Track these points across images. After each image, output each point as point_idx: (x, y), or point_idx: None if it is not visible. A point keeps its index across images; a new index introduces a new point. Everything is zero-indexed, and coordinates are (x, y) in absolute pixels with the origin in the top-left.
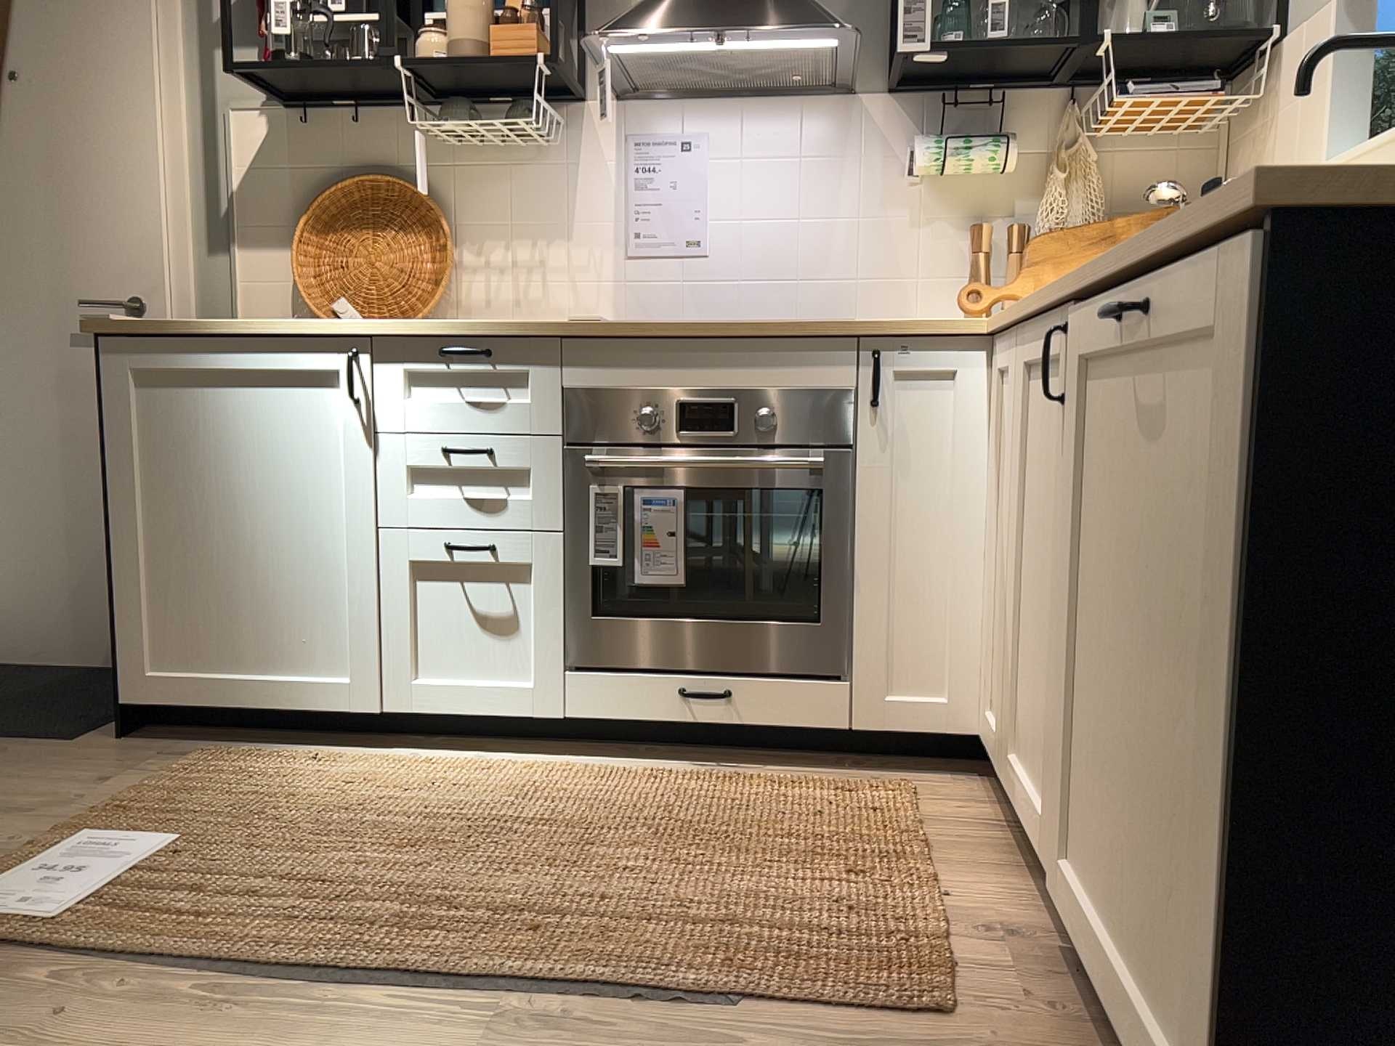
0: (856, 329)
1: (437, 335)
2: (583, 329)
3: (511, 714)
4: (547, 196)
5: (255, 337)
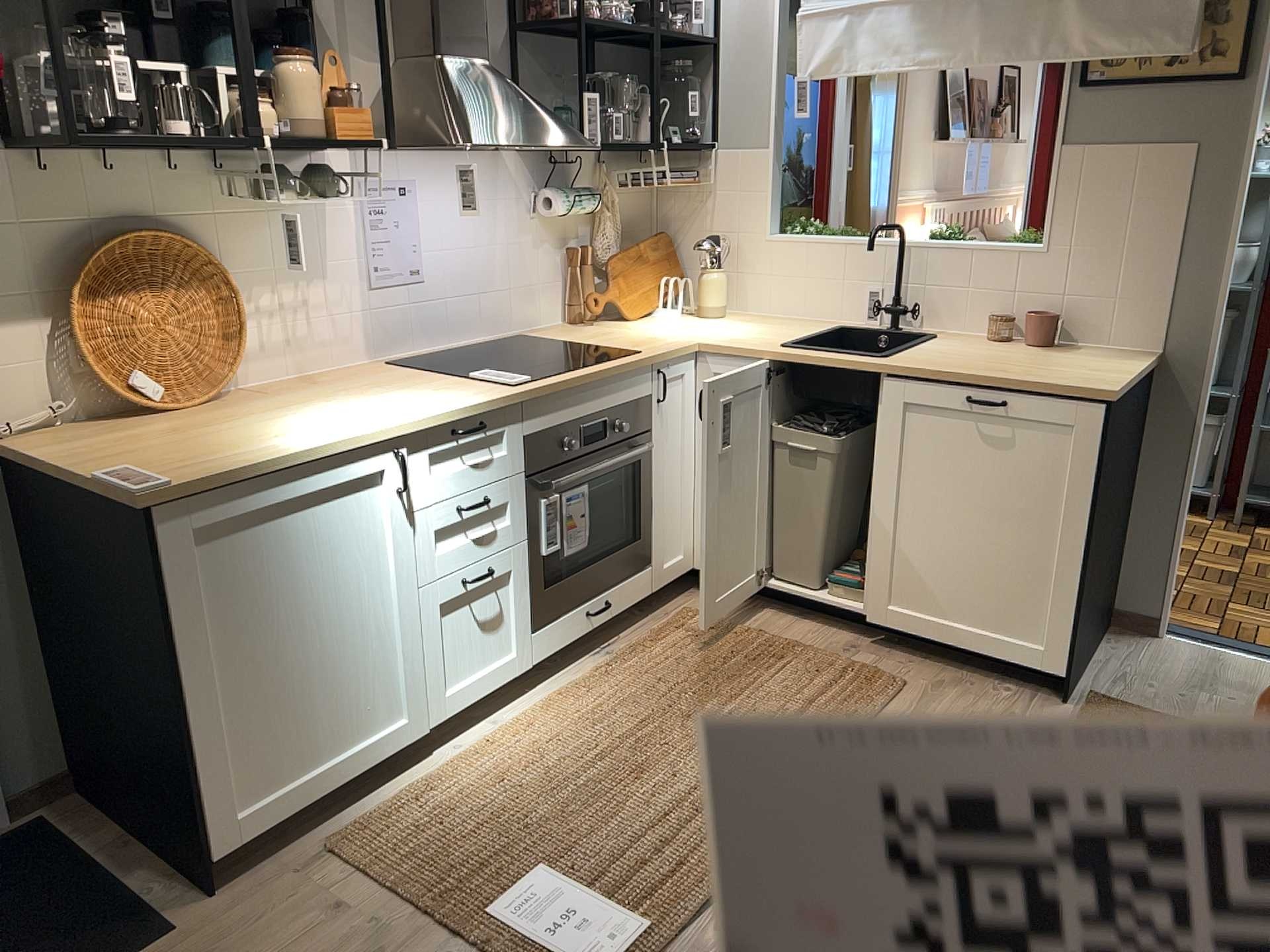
0: (655, 359)
1: (452, 420)
2: (538, 392)
3: (506, 681)
4: (305, 241)
5: (310, 461)
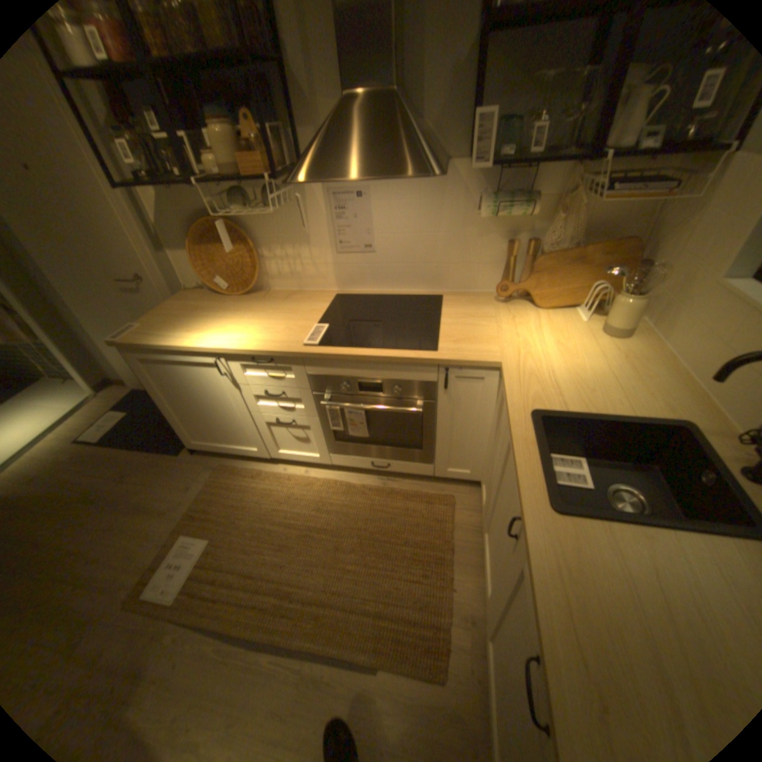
0: (434, 362)
1: (248, 353)
2: (310, 355)
3: (312, 461)
4: (295, 222)
5: (174, 349)
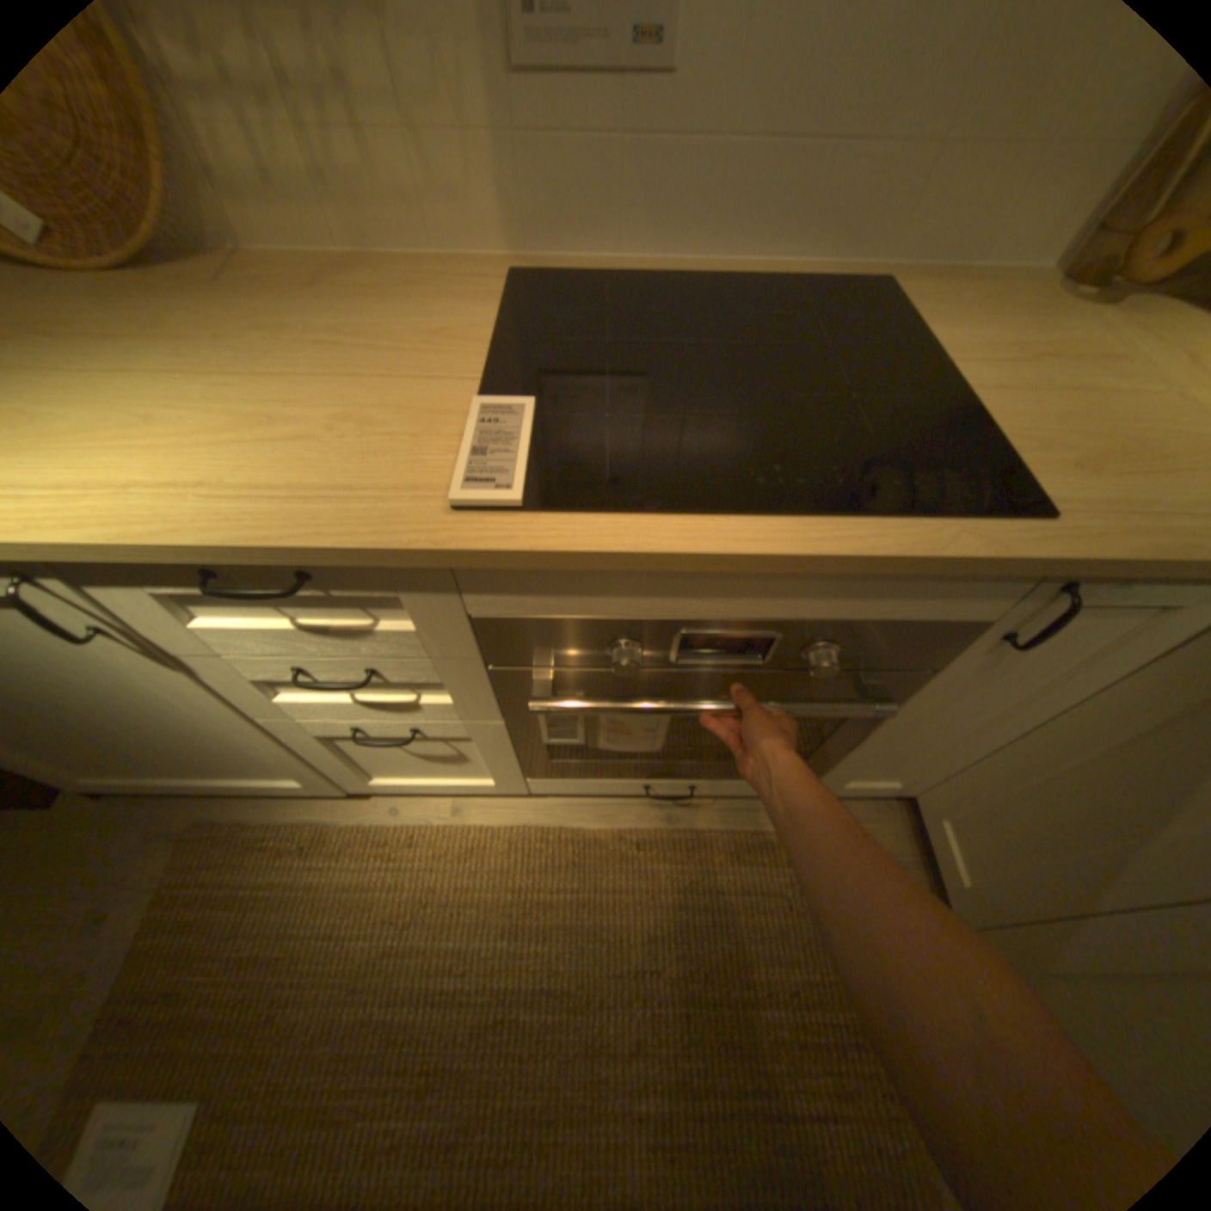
0: (1063, 569)
1: (173, 556)
2: (496, 559)
3: (474, 791)
4: None
5: None
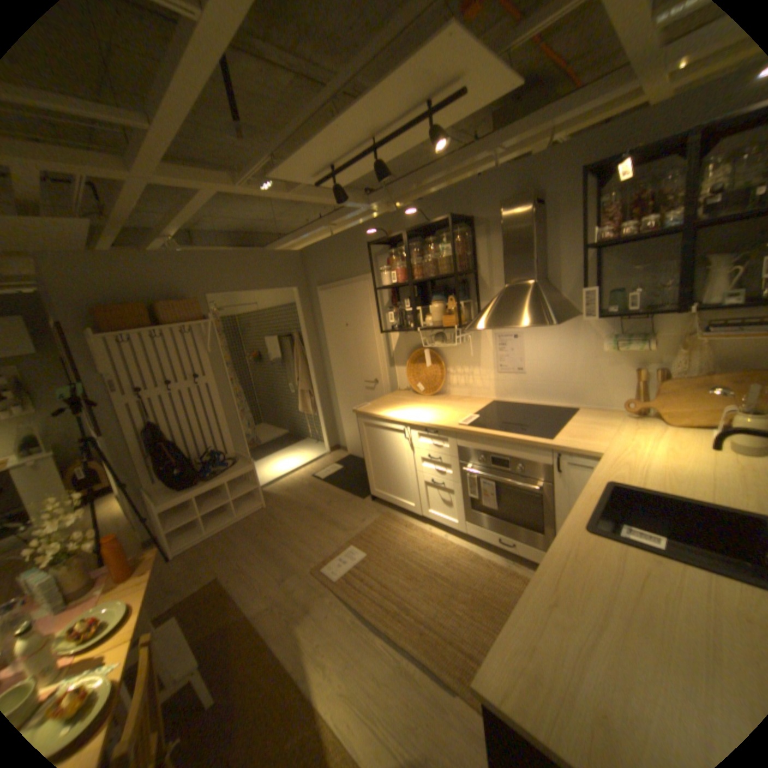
0: (548, 447)
1: (423, 425)
2: (460, 431)
3: (452, 527)
4: (472, 353)
5: (384, 418)
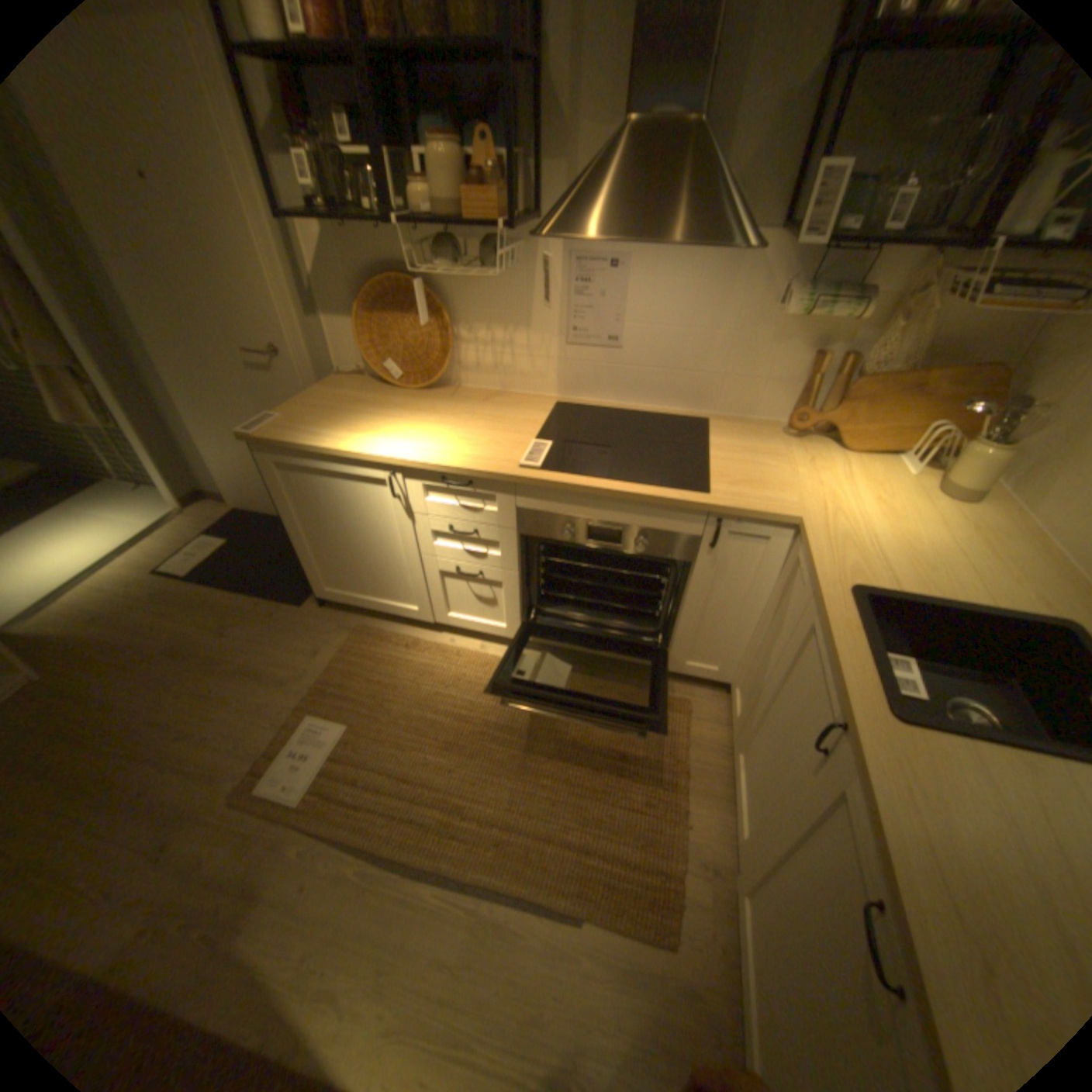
0: (705, 508)
1: (438, 470)
2: (528, 482)
3: (494, 633)
4: (514, 294)
5: (332, 454)
